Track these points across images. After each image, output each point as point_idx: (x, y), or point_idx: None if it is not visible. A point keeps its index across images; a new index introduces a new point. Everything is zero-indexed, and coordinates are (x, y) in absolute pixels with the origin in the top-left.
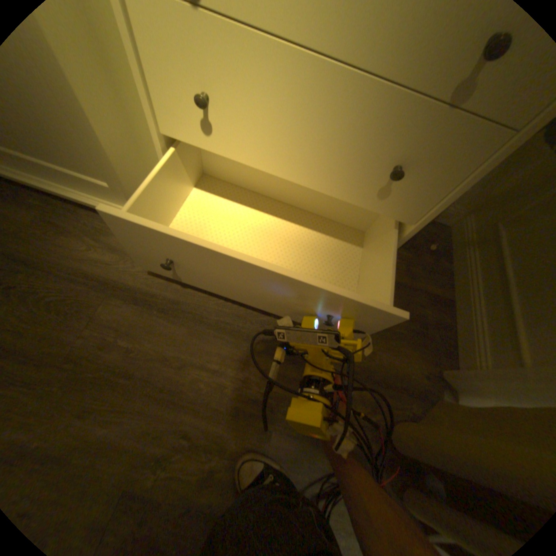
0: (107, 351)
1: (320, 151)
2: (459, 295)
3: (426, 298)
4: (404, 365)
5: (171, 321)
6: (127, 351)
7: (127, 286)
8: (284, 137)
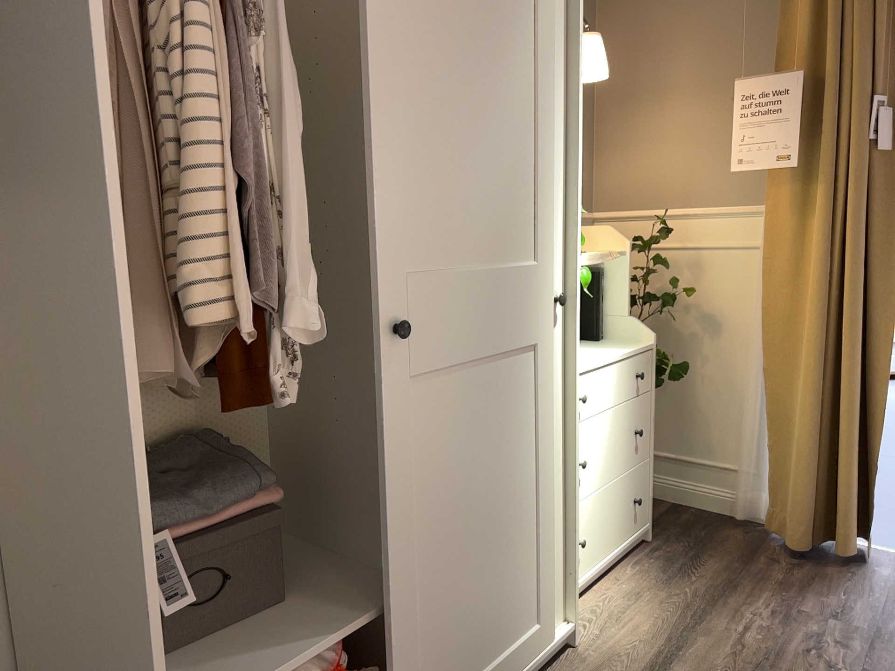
0: None
1: (616, 451)
2: (672, 498)
3: (672, 515)
4: (738, 541)
5: (692, 645)
6: None
7: (647, 668)
8: (605, 457)
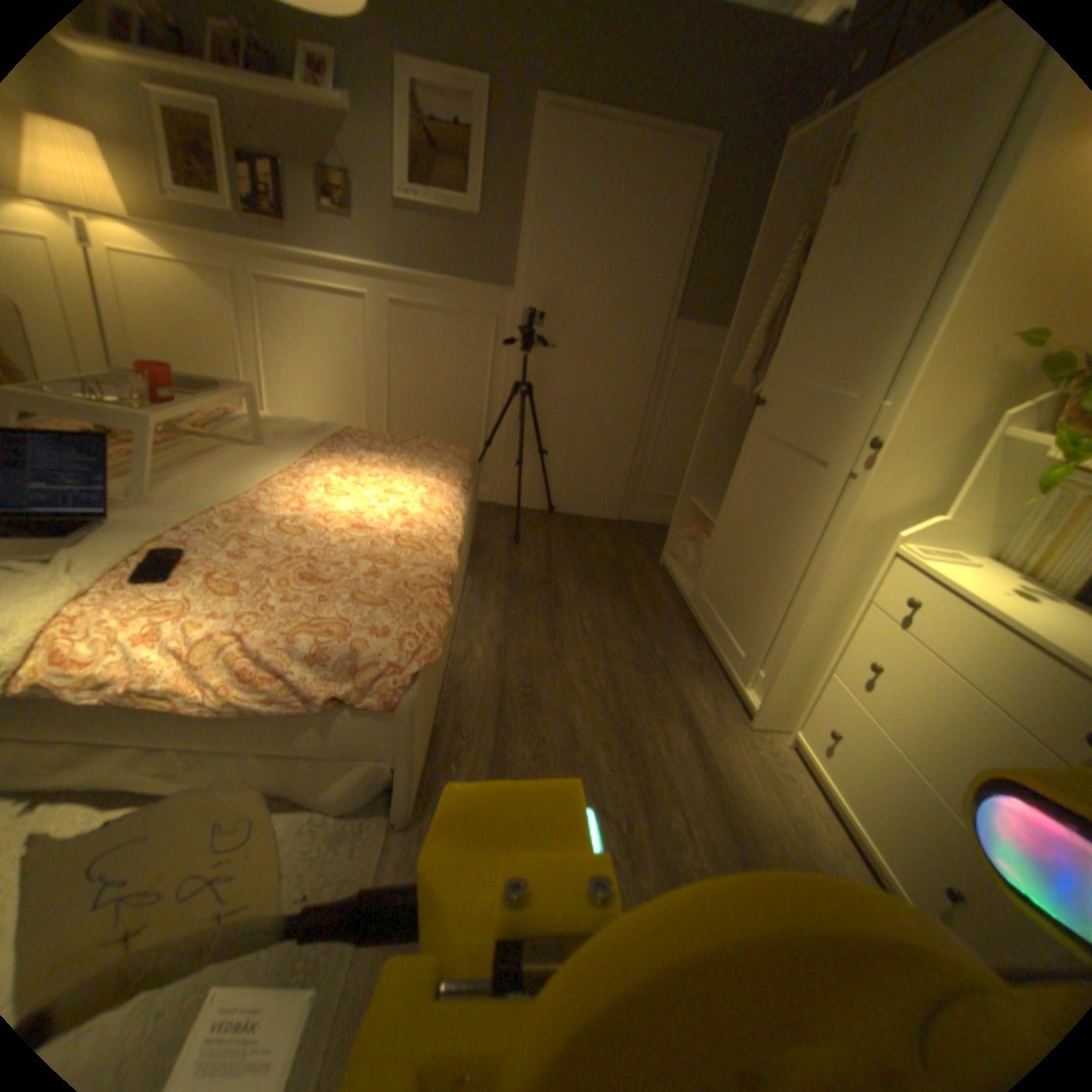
0: (650, 742)
1: (955, 756)
2: None
3: None
4: None
5: (703, 778)
6: (659, 755)
7: (701, 733)
8: (927, 726)
